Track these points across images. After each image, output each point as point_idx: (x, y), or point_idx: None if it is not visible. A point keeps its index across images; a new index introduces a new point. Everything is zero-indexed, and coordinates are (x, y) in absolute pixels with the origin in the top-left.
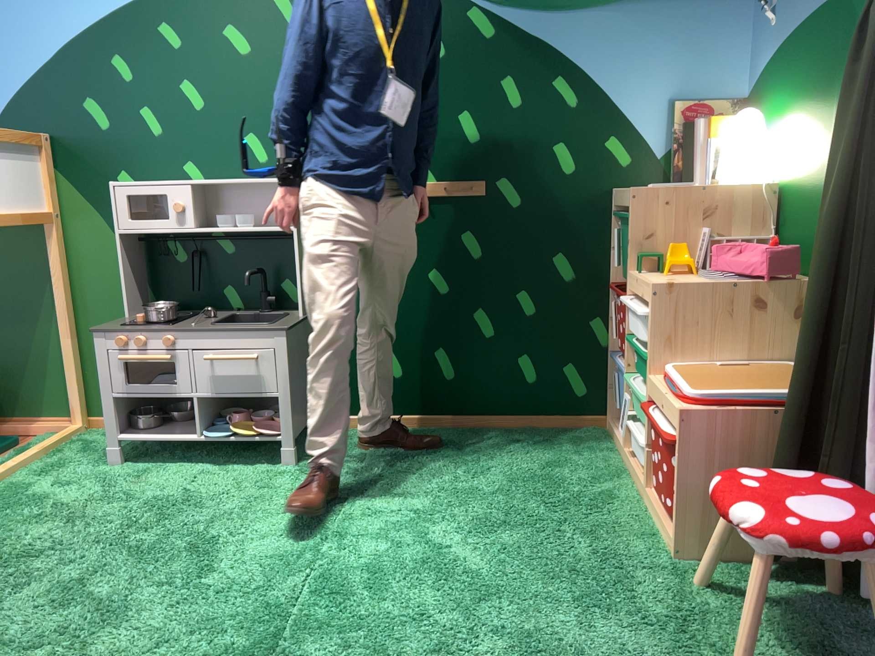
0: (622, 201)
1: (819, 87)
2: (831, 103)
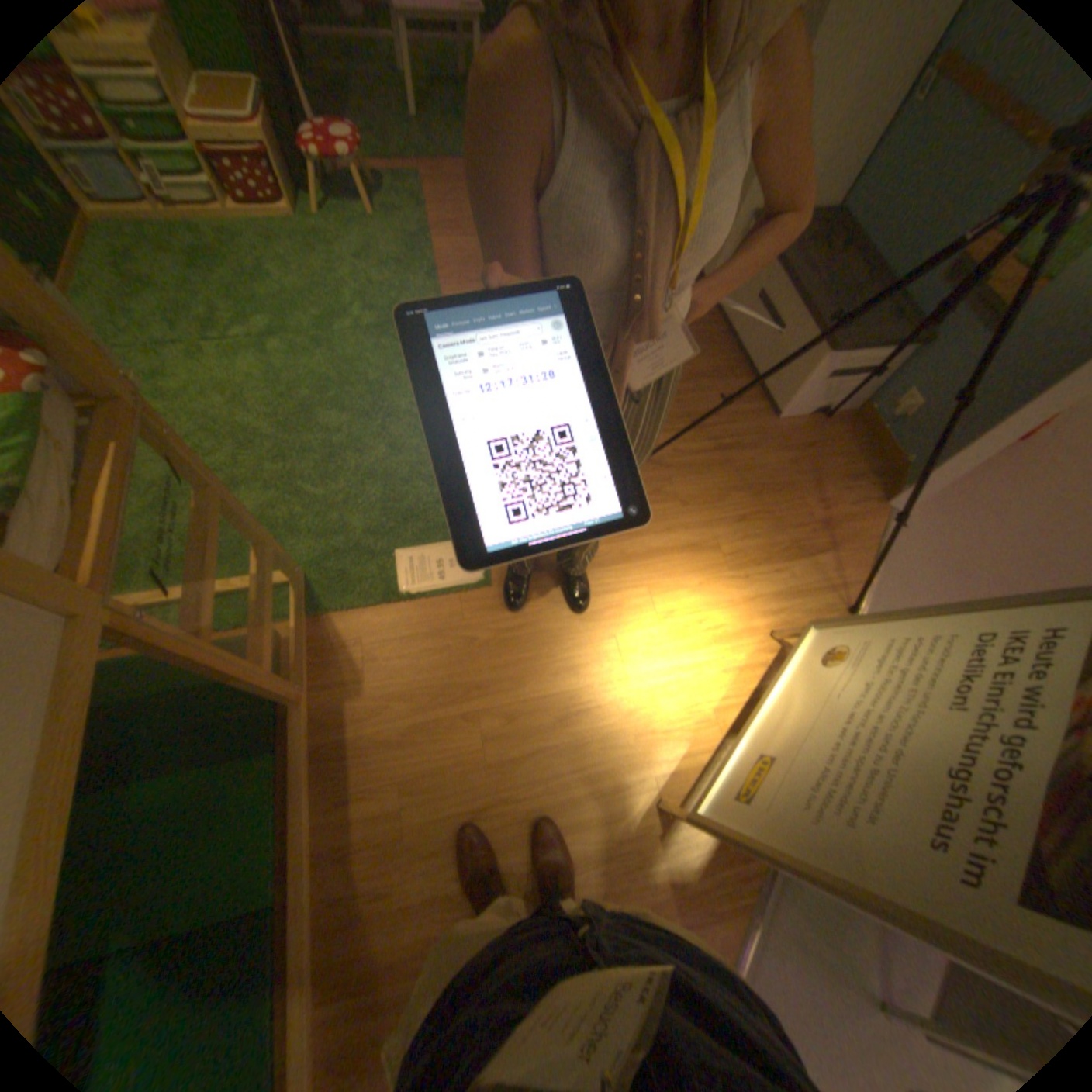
0: None
1: None
2: None
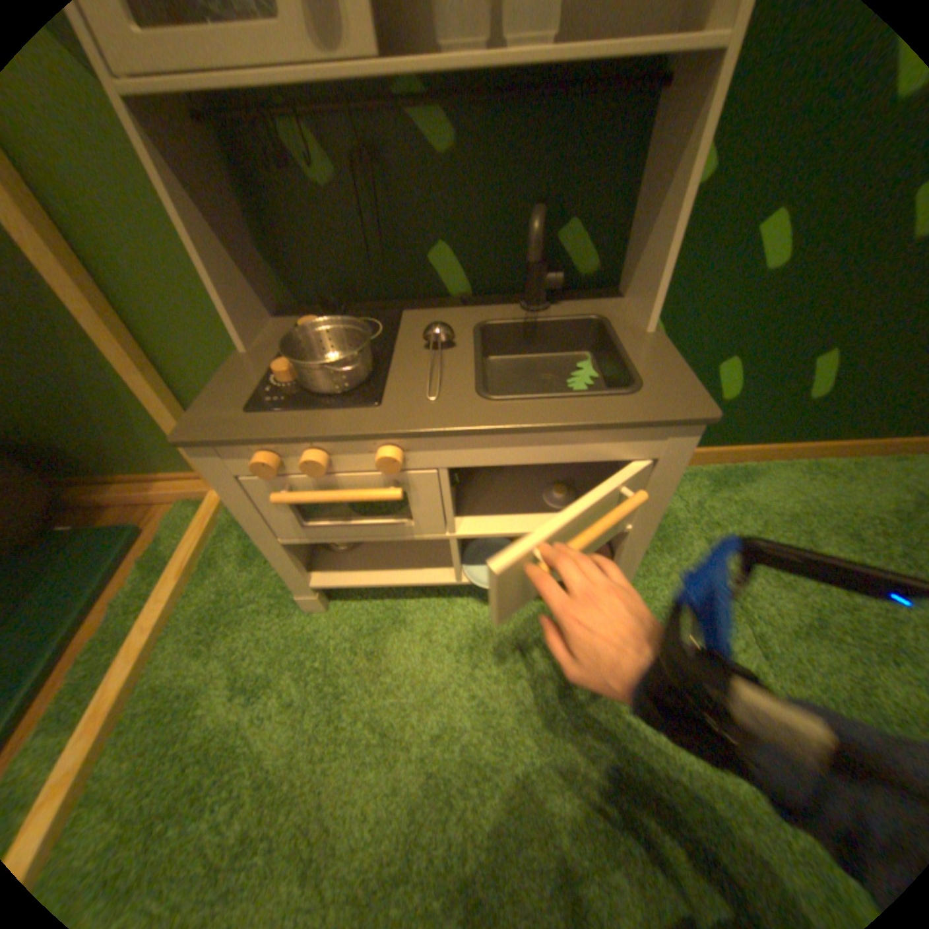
0: None
1: None
2: None
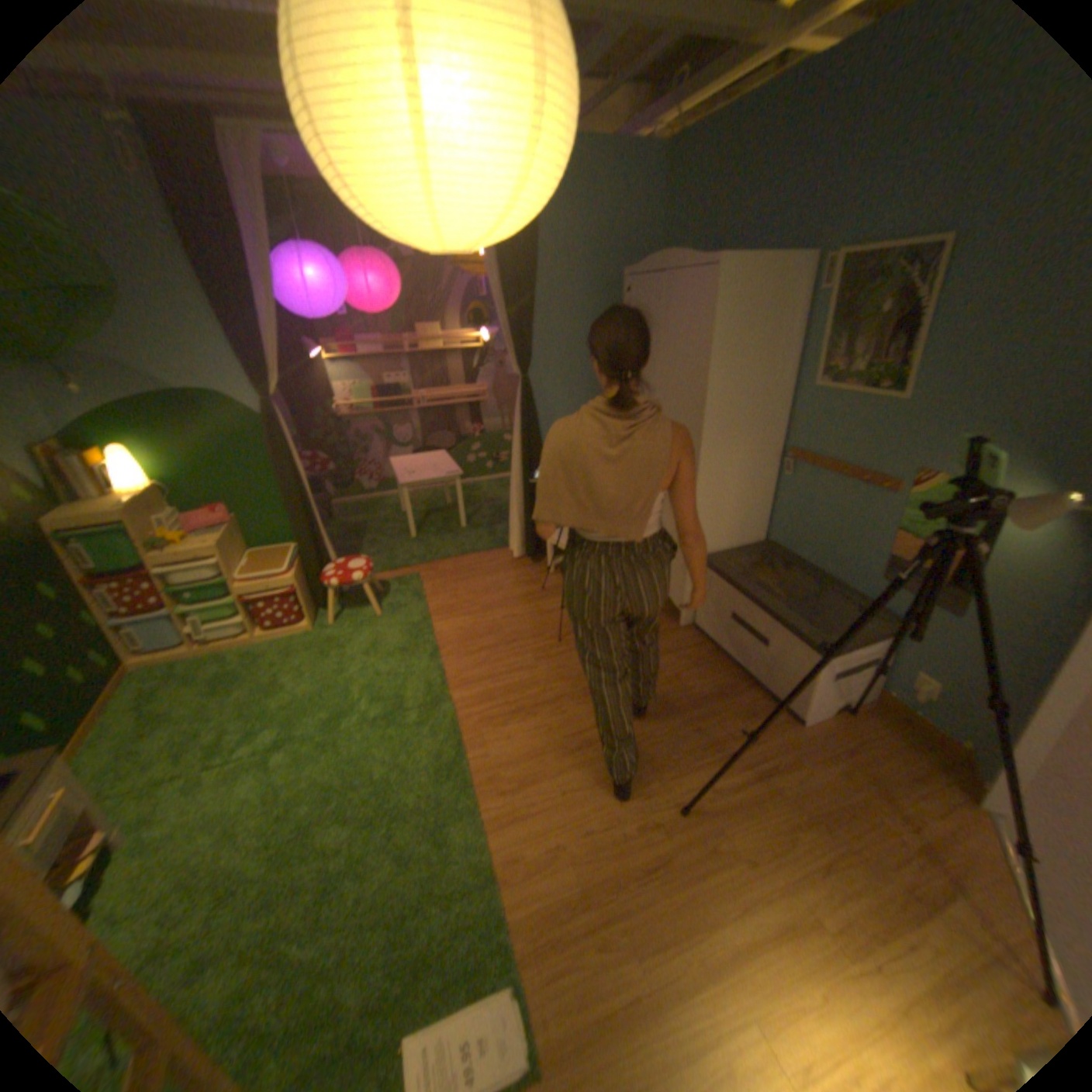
0: (83, 525)
1: (172, 433)
2: (191, 441)
